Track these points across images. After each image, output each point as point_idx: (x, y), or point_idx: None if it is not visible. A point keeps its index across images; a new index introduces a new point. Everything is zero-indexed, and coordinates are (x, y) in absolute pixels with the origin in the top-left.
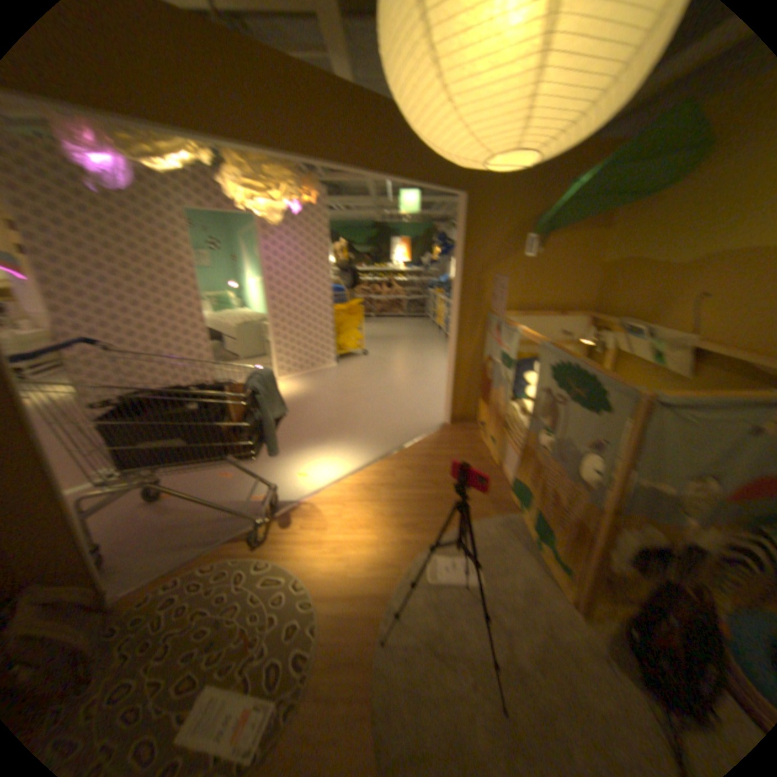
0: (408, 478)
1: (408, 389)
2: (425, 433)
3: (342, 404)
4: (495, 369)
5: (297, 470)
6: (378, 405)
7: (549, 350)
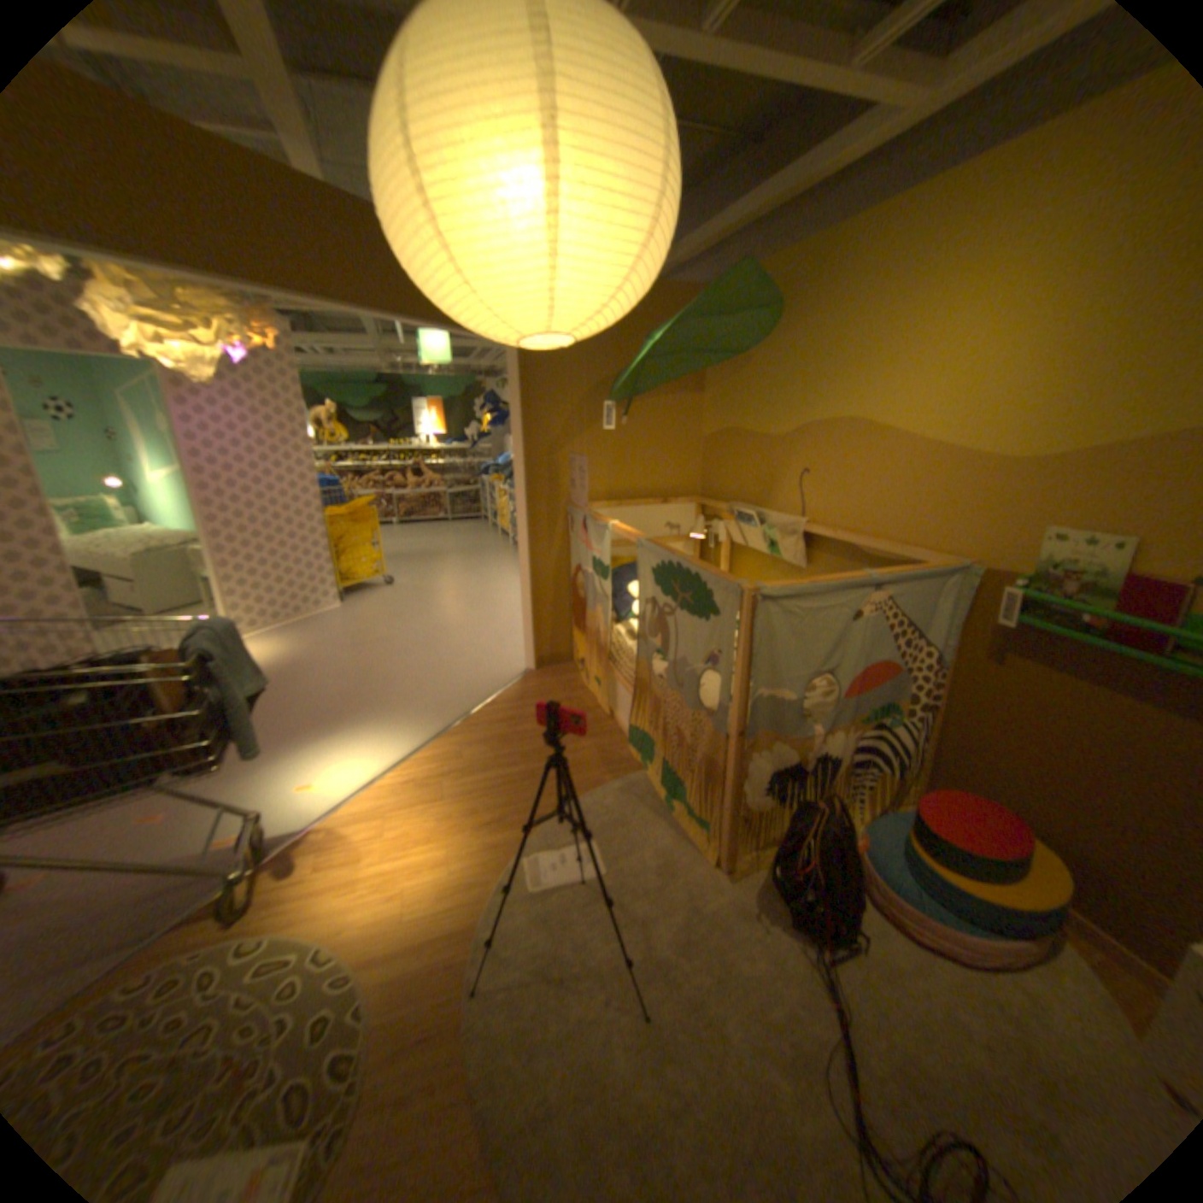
0: (485, 757)
1: (470, 629)
2: (504, 689)
3: (365, 667)
4: (589, 583)
5: (298, 783)
6: (426, 660)
7: (648, 550)
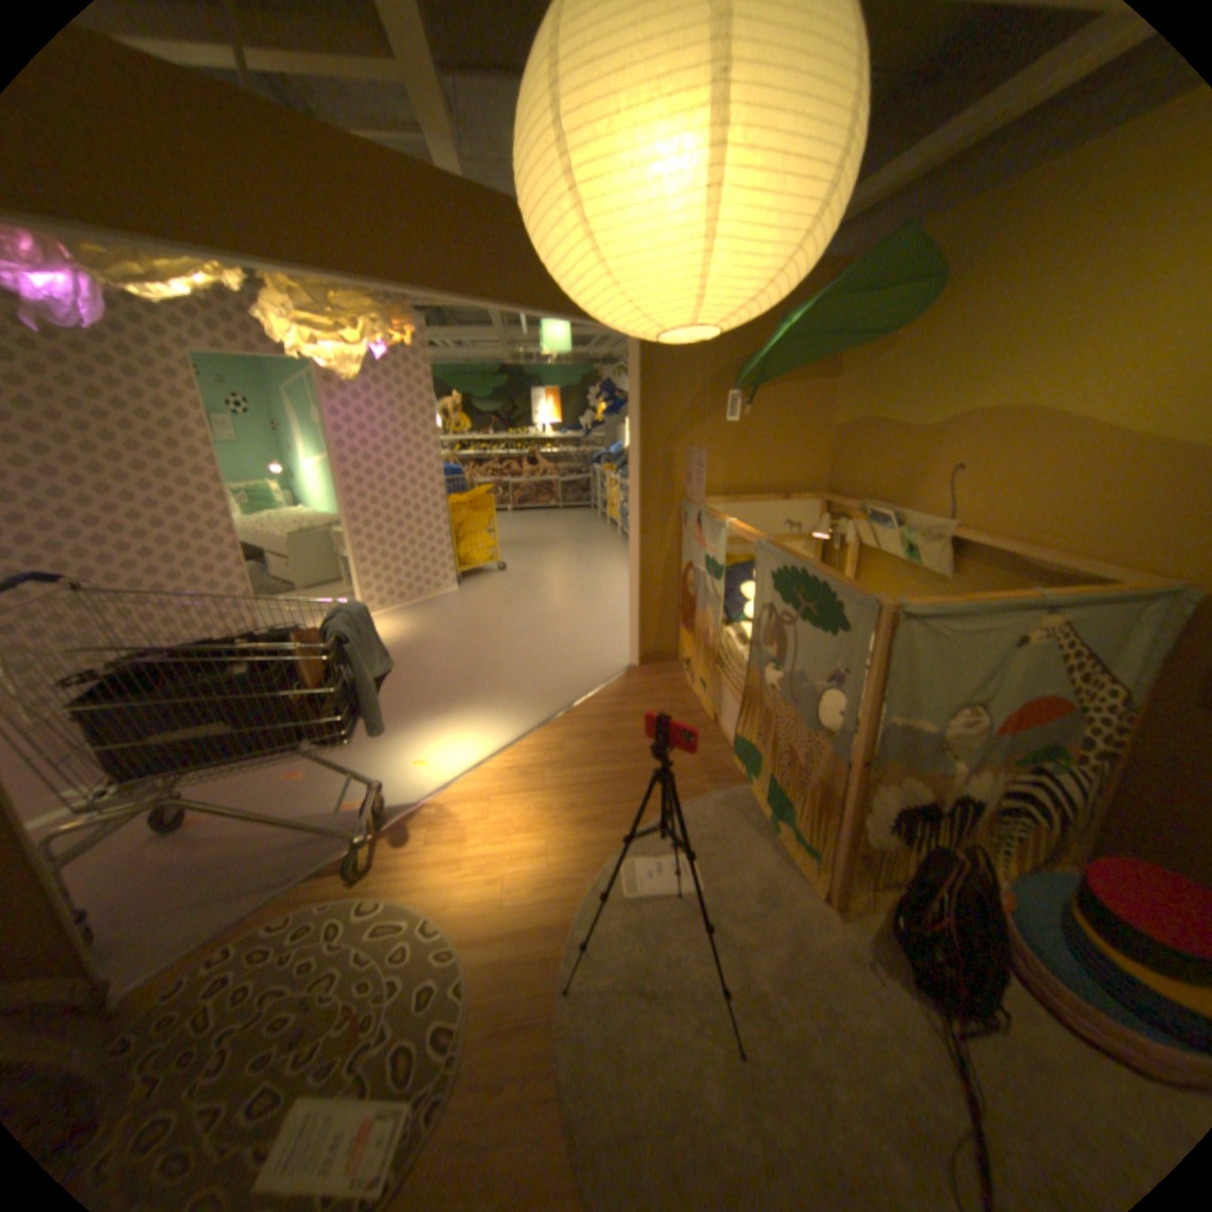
0: (584, 752)
1: (575, 619)
2: (606, 683)
3: (475, 650)
4: (699, 582)
5: (413, 757)
6: (532, 647)
7: (769, 552)
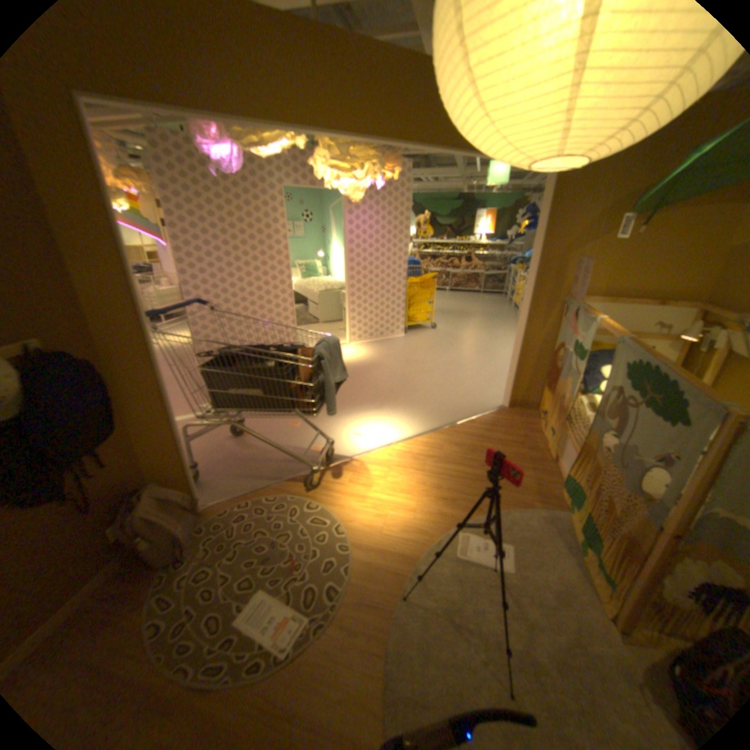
0: (456, 455)
1: (472, 368)
2: (482, 414)
3: (405, 375)
4: (567, 359)
5: (355, 431)
6: (440, 381)
7: (629, 347)
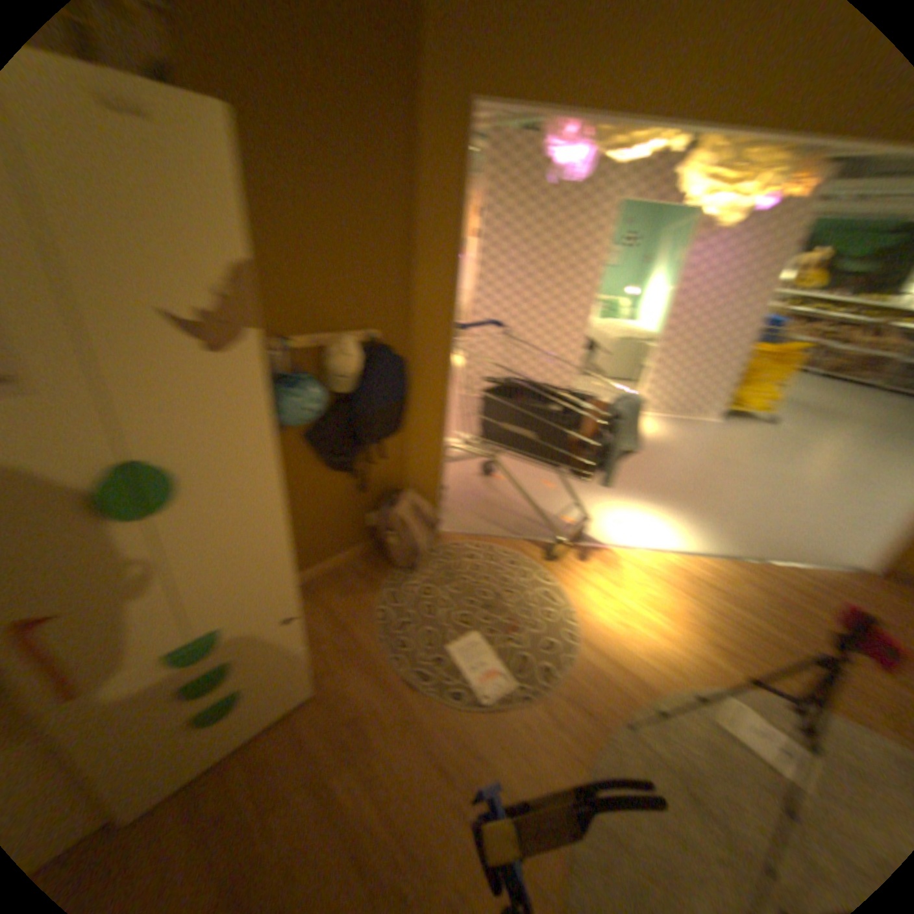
0: (758, 604)
1: (826, 498)
2: (823, 568)
3: (708, 474)
4: None
5: (619, 518)
6: (761, 498)
7: None
